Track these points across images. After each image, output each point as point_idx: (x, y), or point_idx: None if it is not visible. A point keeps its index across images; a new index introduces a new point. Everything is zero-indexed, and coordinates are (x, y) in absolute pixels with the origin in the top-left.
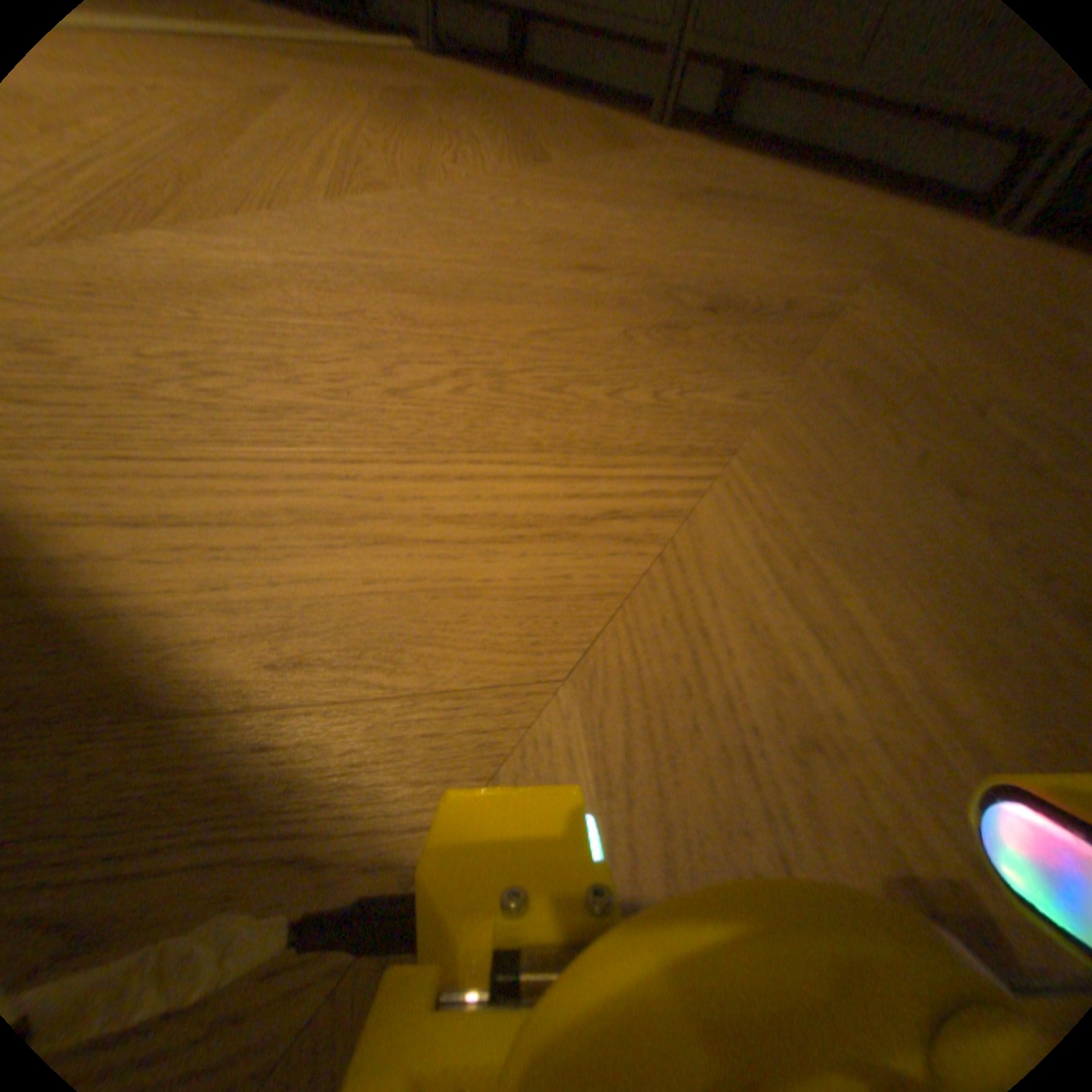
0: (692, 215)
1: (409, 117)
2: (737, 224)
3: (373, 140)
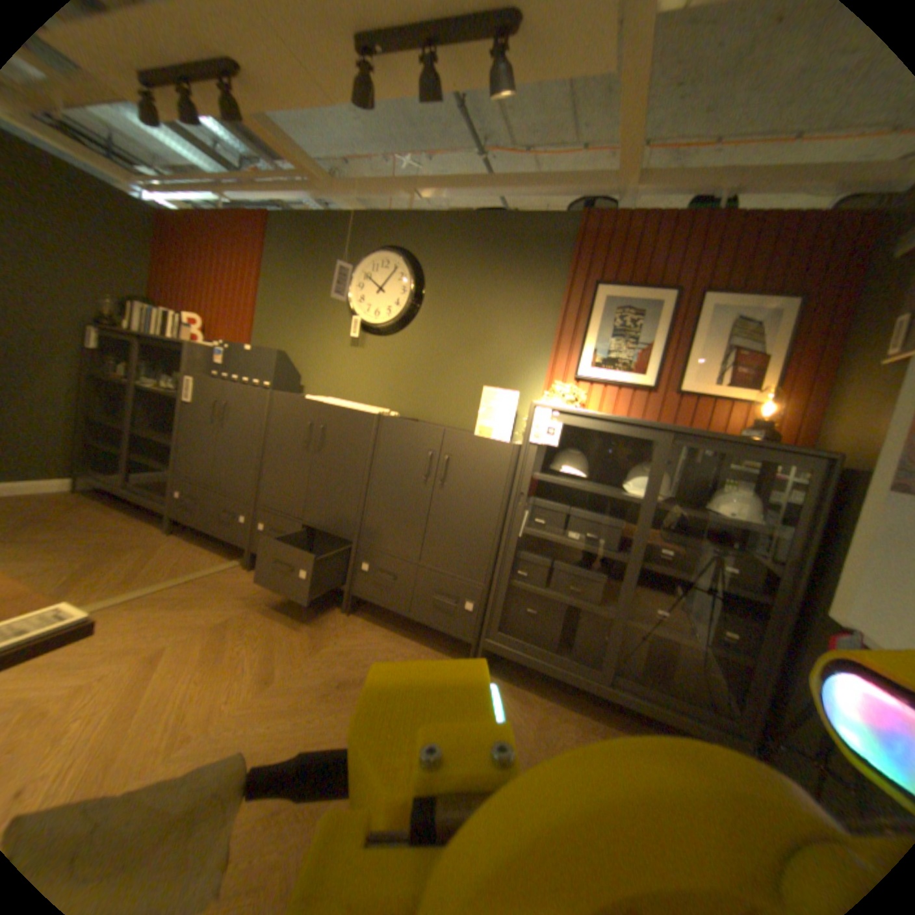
0: (319, 711)
1: (216, 656)
2: (337, 711)
3: (192, 691)
